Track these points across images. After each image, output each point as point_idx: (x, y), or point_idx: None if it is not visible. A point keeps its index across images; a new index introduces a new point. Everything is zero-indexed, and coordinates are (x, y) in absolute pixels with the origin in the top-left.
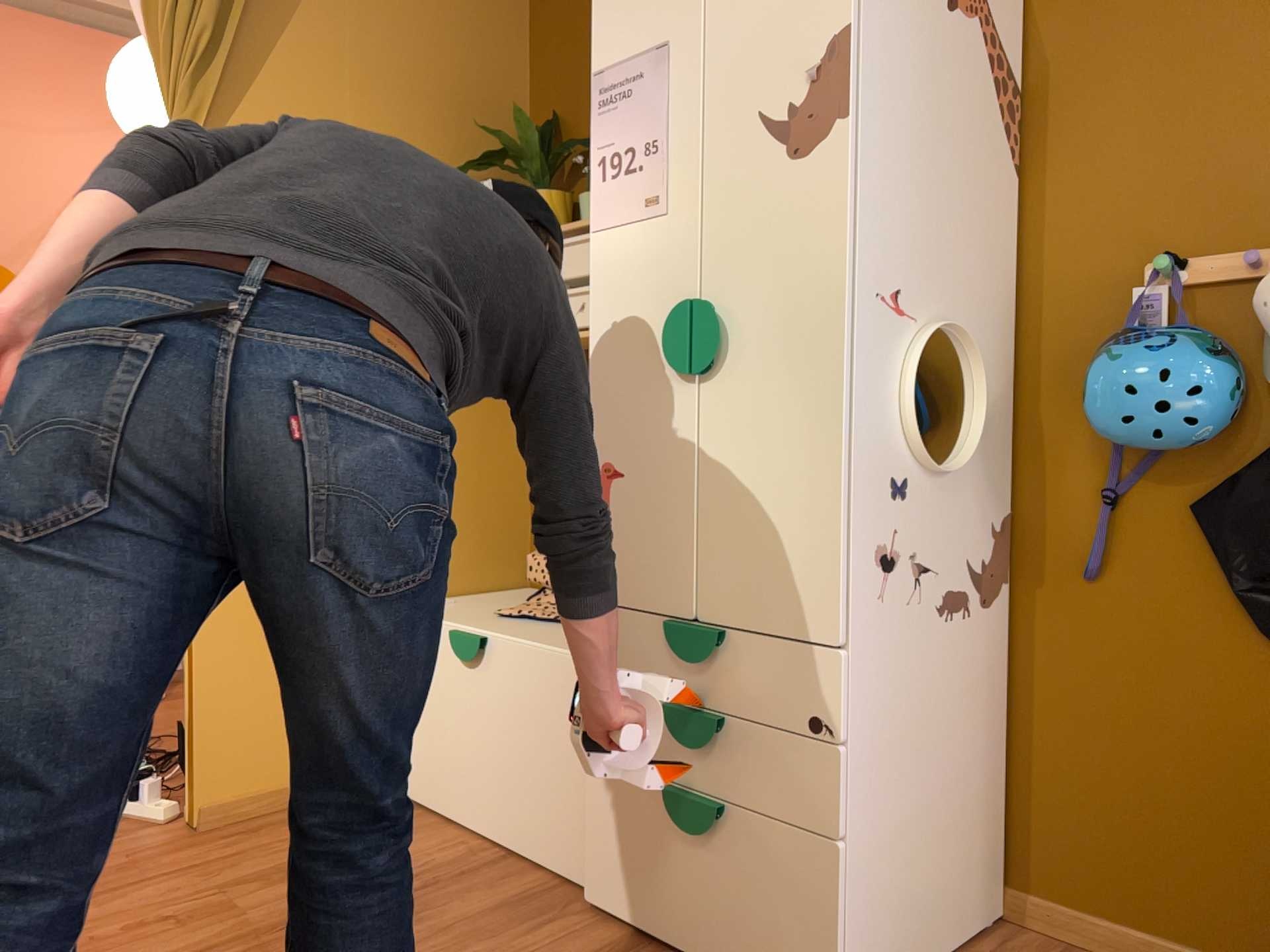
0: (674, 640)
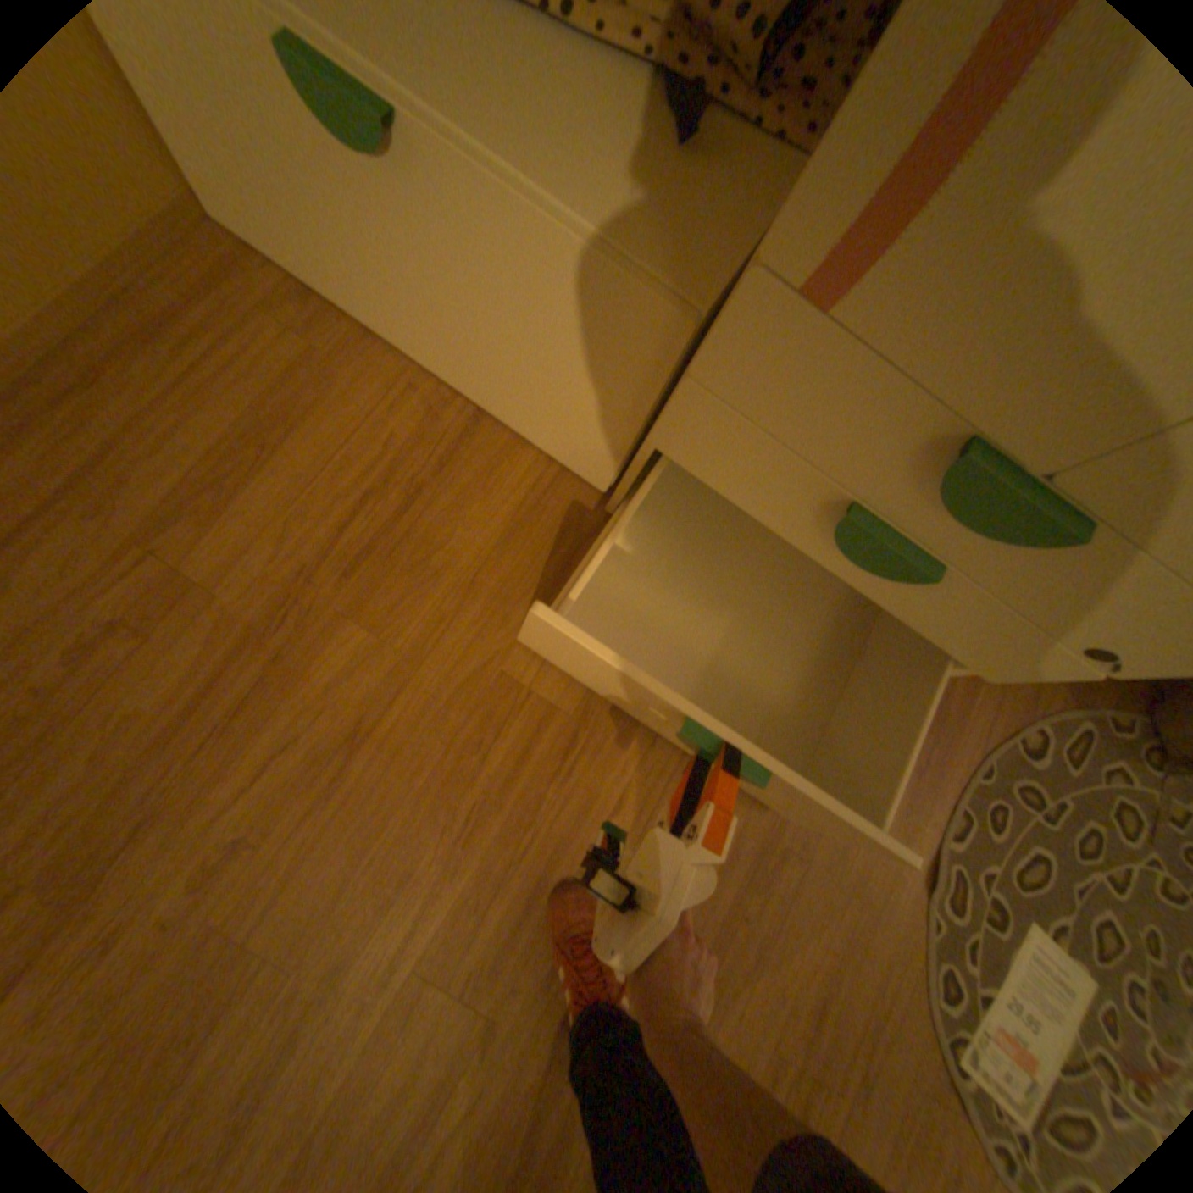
0: (967, 487)
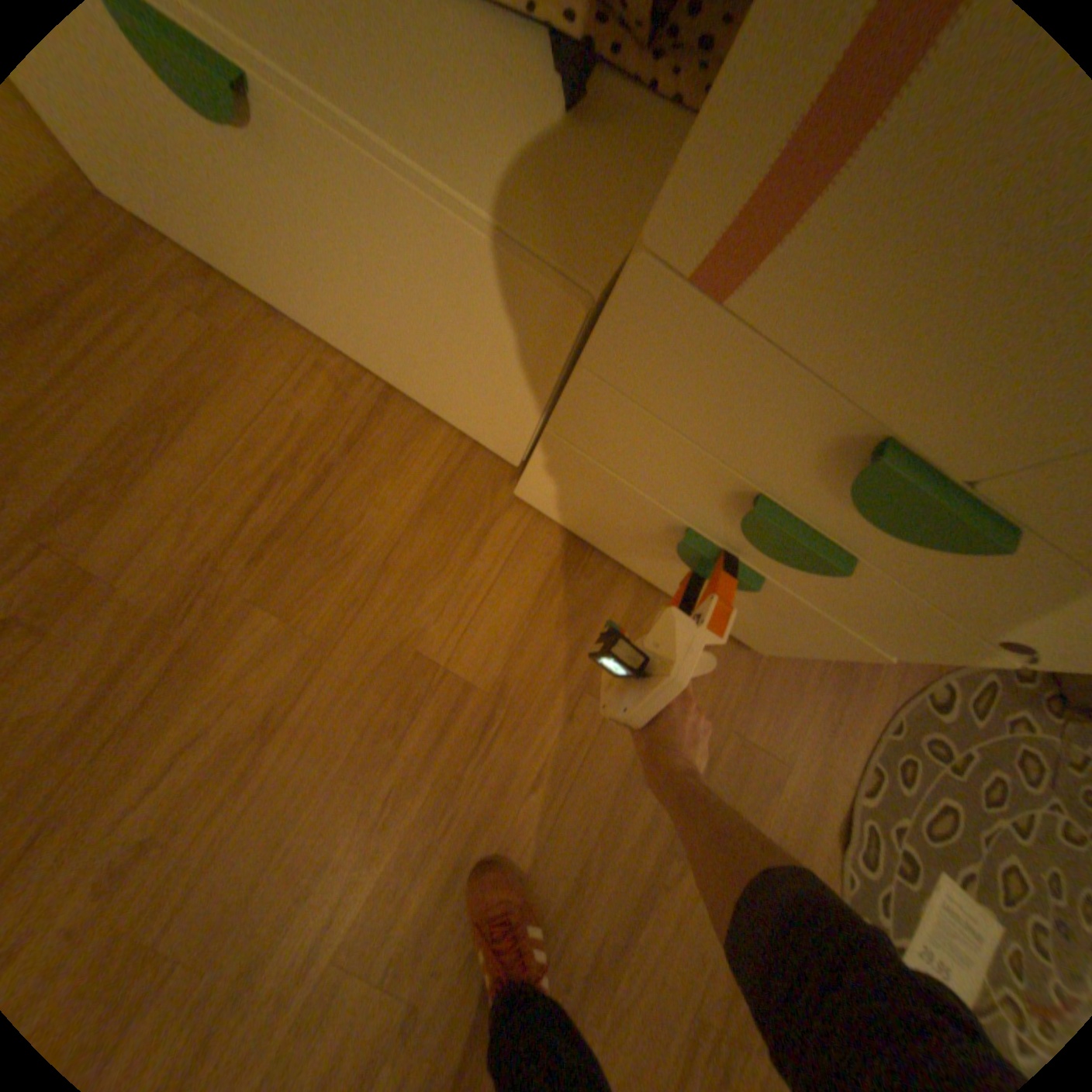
0: (881, 491)
